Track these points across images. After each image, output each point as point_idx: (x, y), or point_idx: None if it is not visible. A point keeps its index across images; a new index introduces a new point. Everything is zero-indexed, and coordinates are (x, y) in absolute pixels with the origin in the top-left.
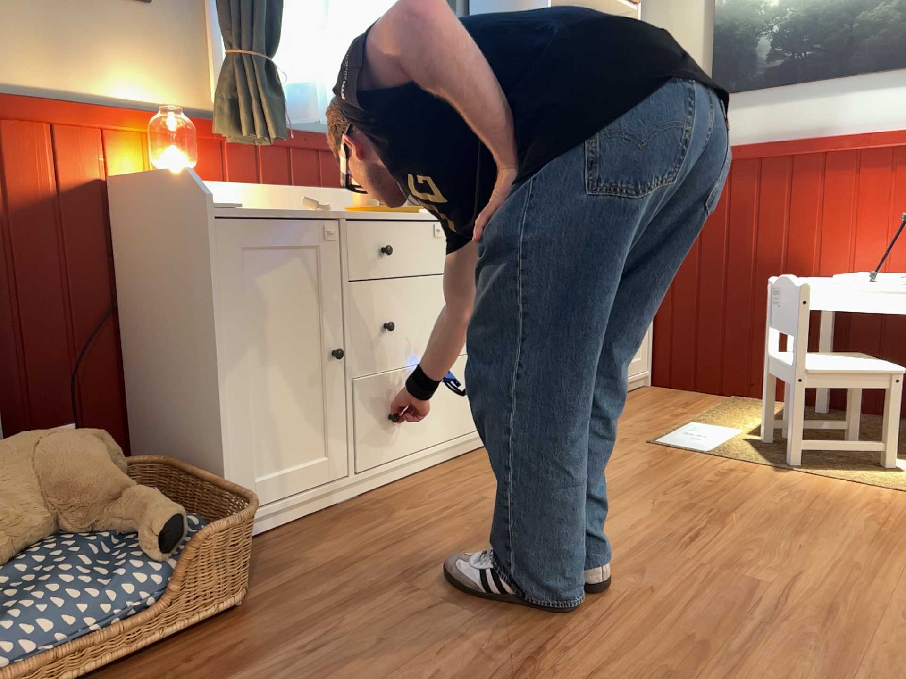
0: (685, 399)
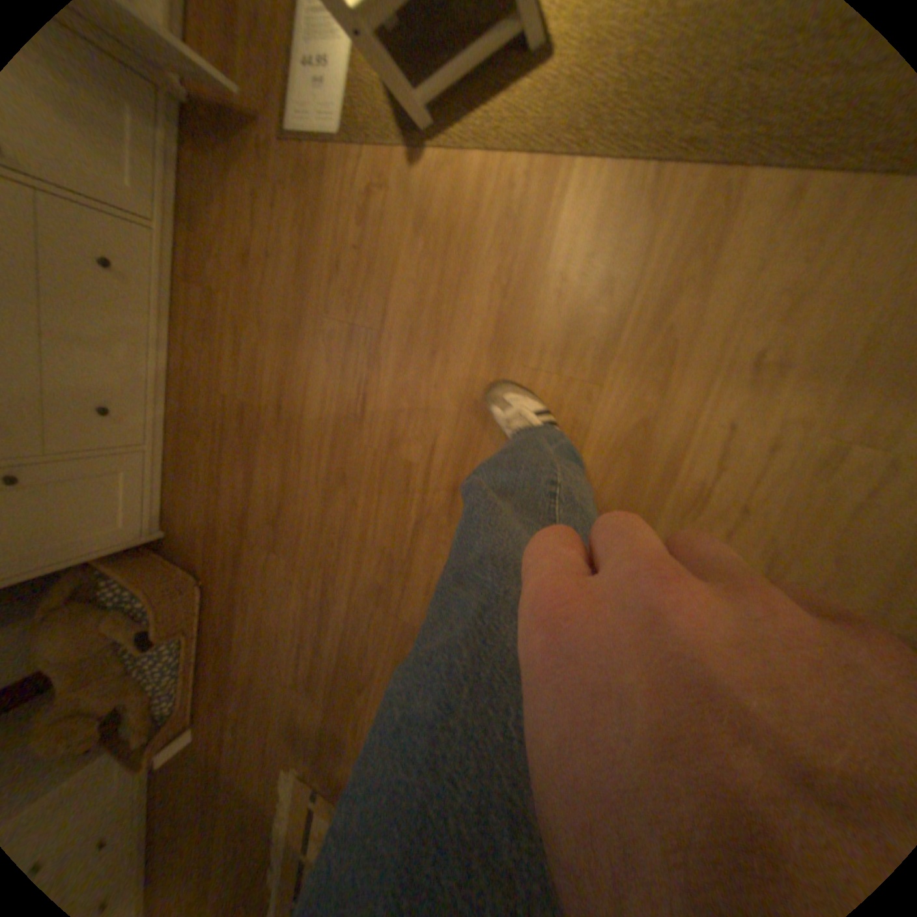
0: None
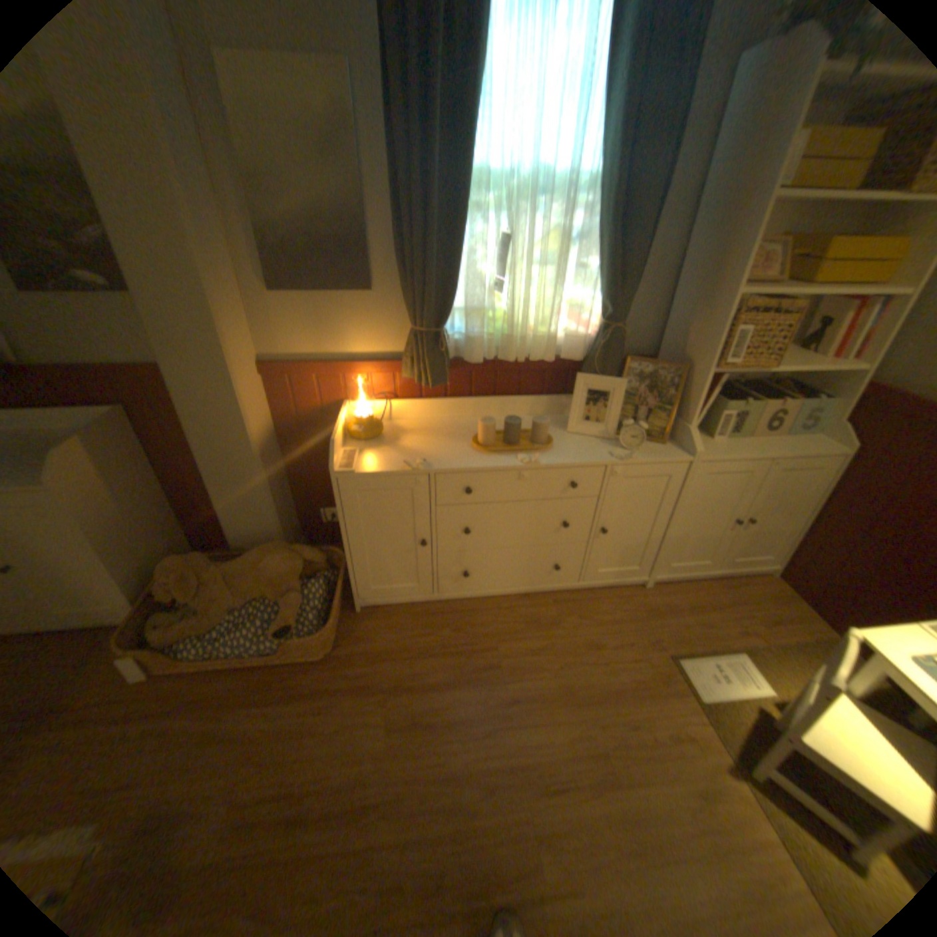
0: (787, 615)
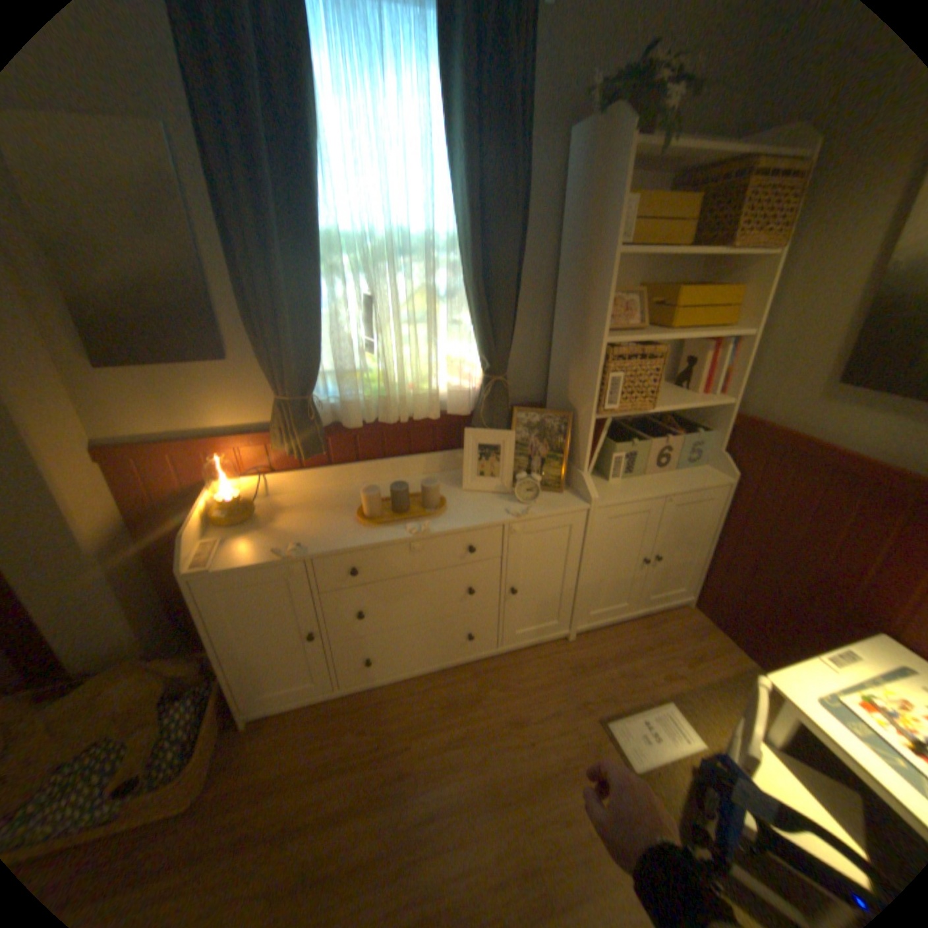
0: (706, 648)
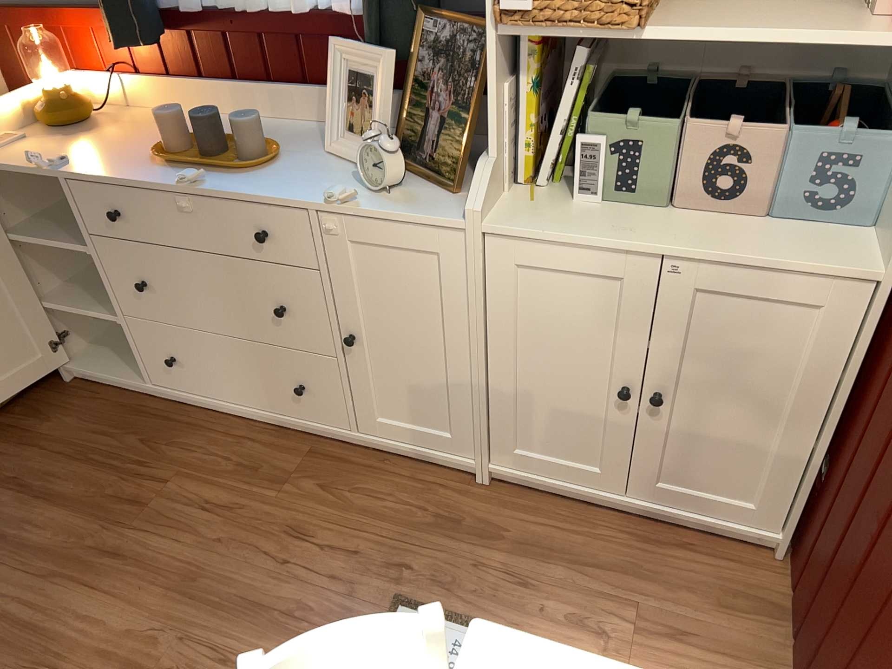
0: (711, 623)
